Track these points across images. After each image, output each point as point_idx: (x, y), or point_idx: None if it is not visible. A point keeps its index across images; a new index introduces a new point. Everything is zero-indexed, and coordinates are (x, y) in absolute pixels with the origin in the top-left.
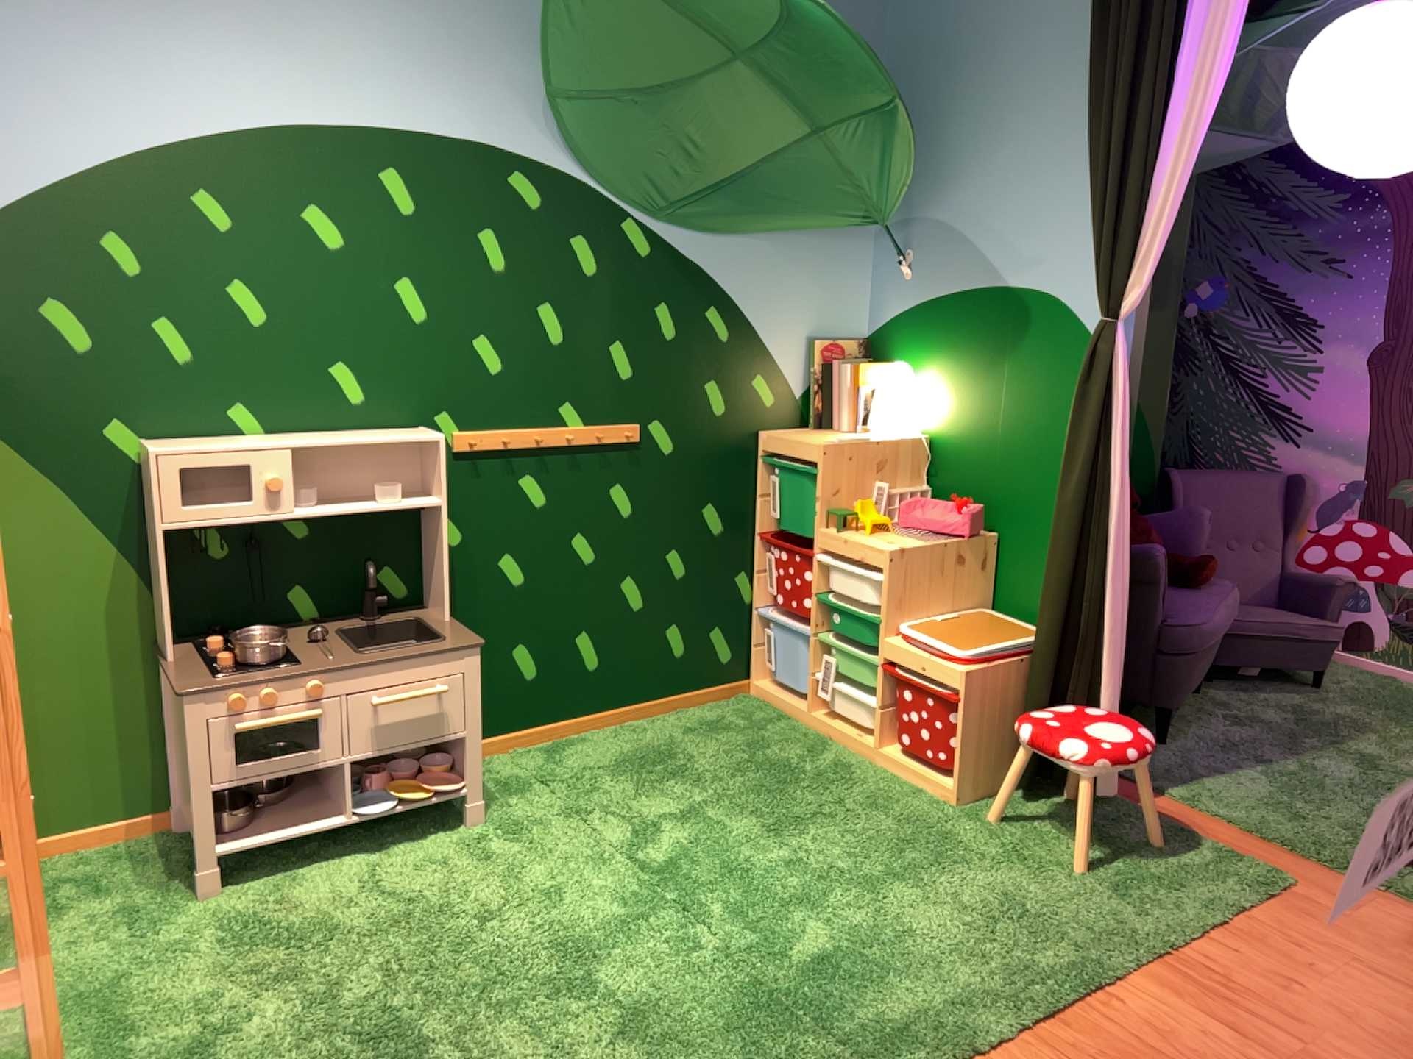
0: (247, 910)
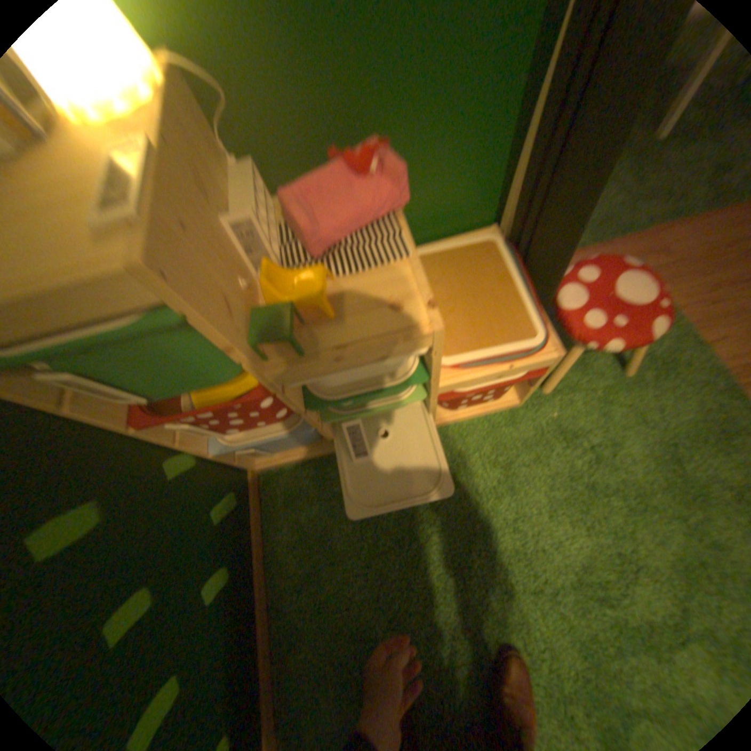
0: None
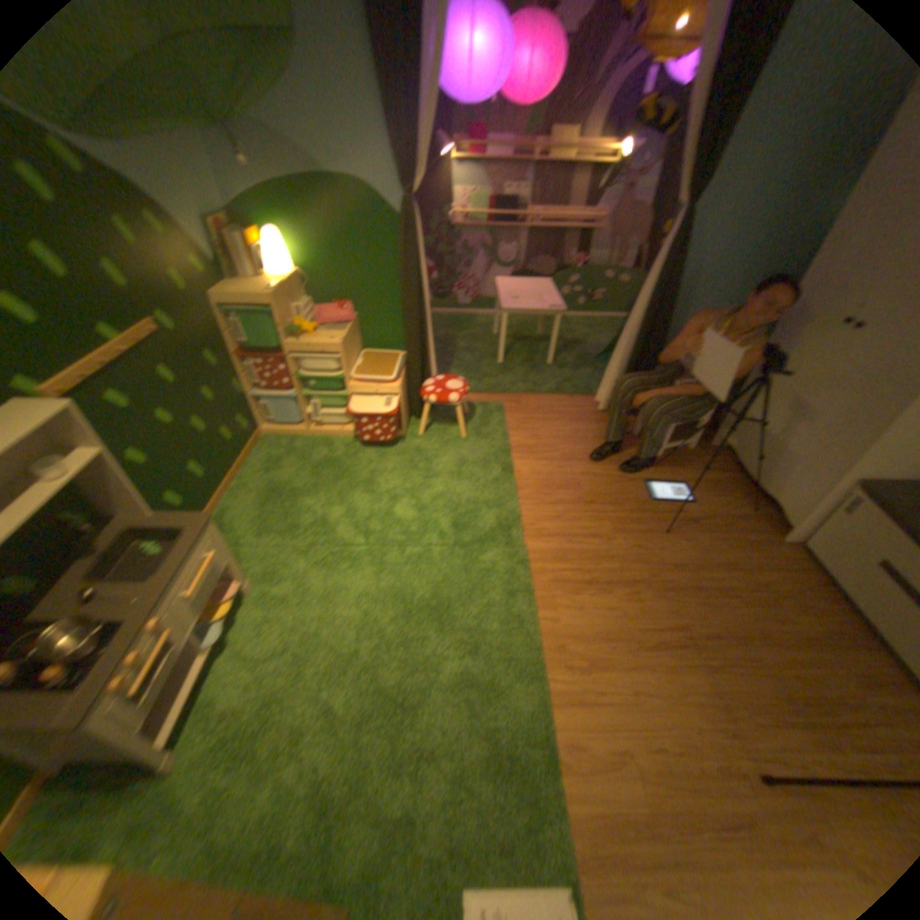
0: (210, 741)
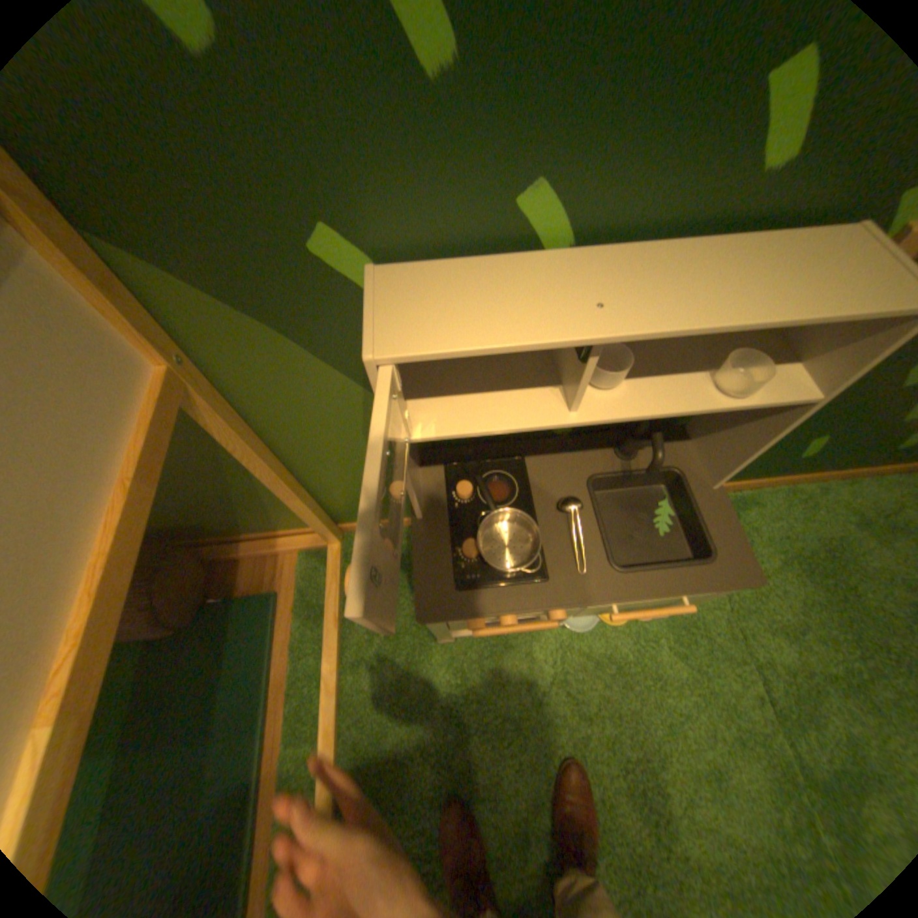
0: (470, 673)
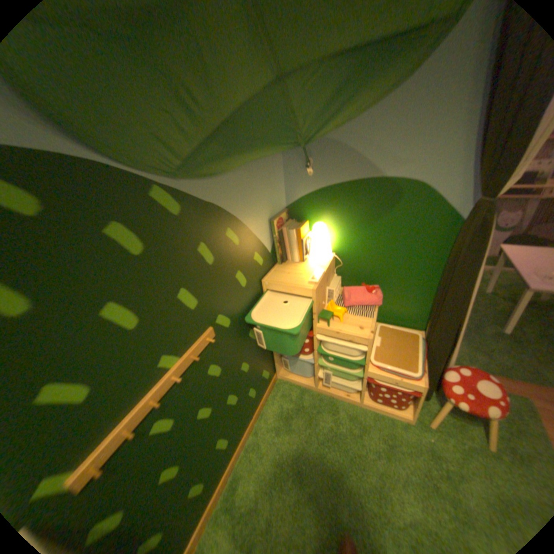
0: None
